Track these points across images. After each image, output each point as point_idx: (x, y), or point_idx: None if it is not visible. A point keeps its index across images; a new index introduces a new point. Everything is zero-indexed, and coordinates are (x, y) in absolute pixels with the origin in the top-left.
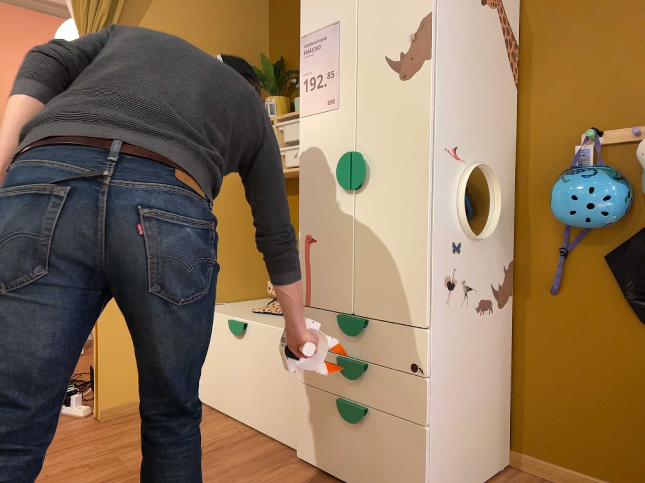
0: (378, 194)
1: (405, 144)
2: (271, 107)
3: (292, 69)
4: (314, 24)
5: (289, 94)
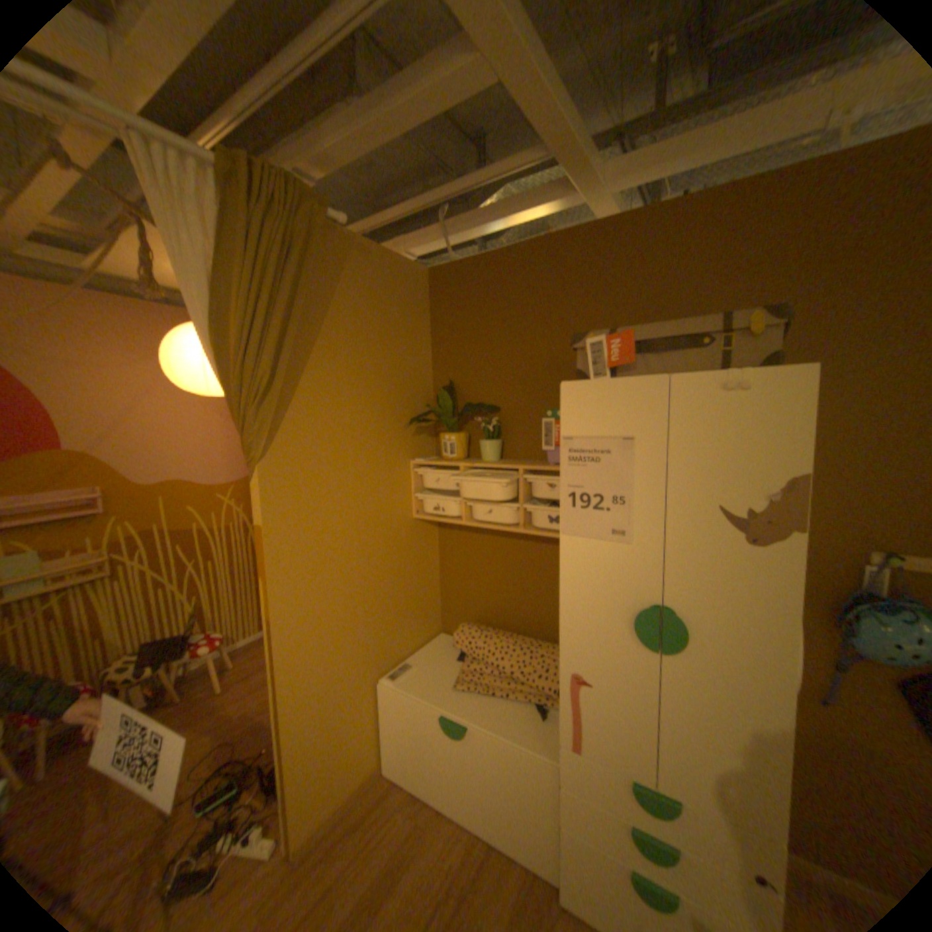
0: (704, 668)
1: (754, 625)
2: (451, 447)
3: (466, 396)
4: (585, 425)
5: (462, 423)
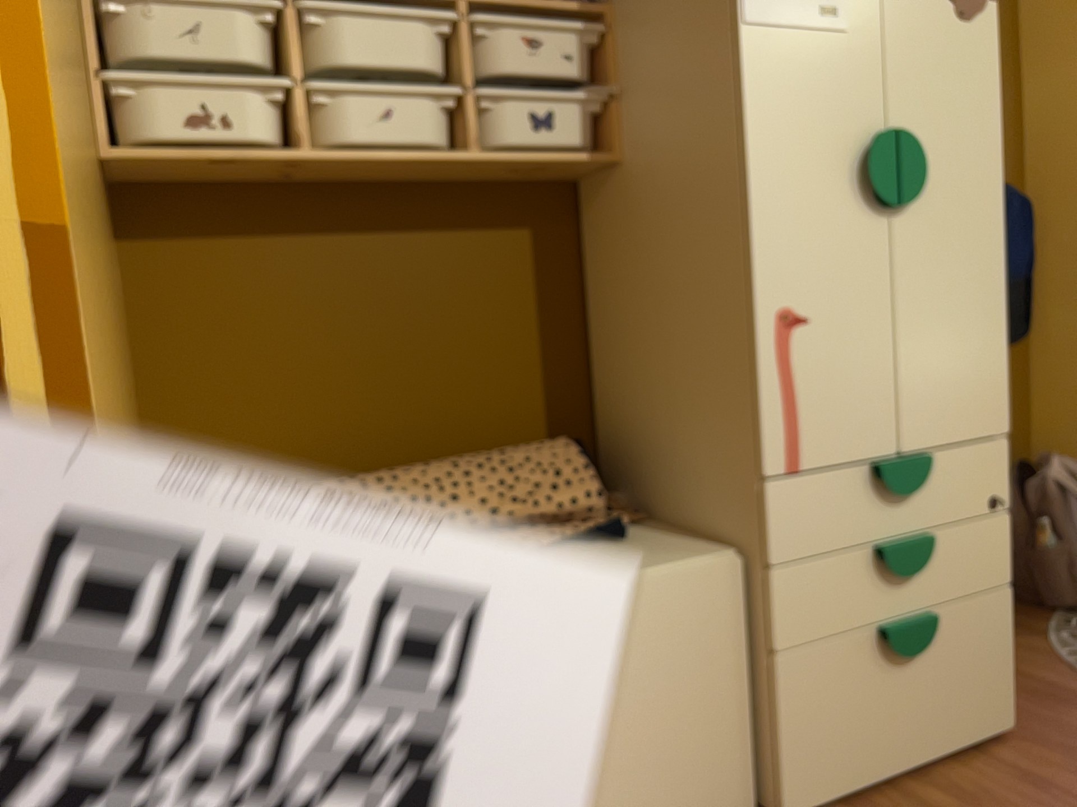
0: (933, 217)
1: (971, 132)
2: None
3: None
4: None
5: None
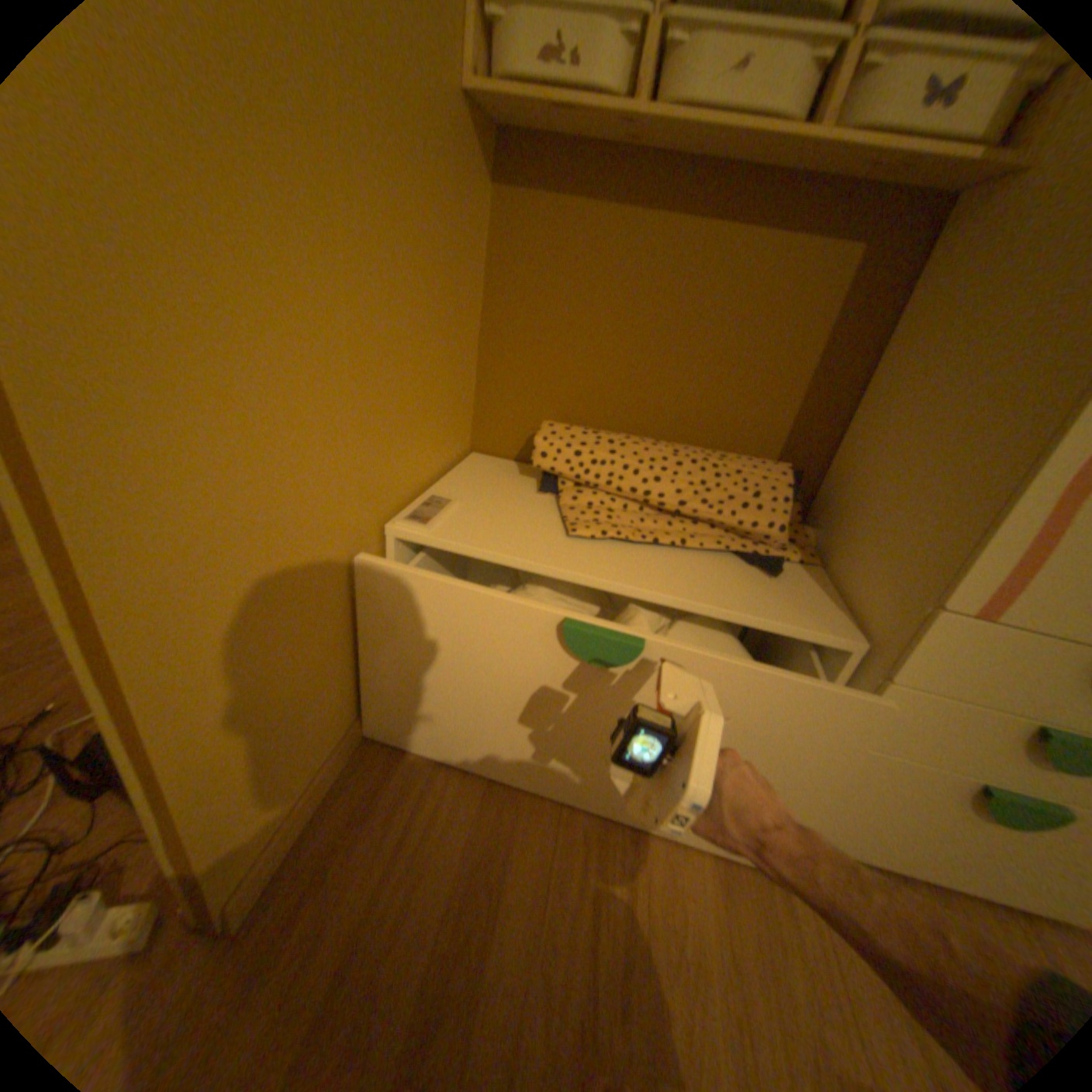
0: None
1: None
2: None
3: None
4: None
5: None
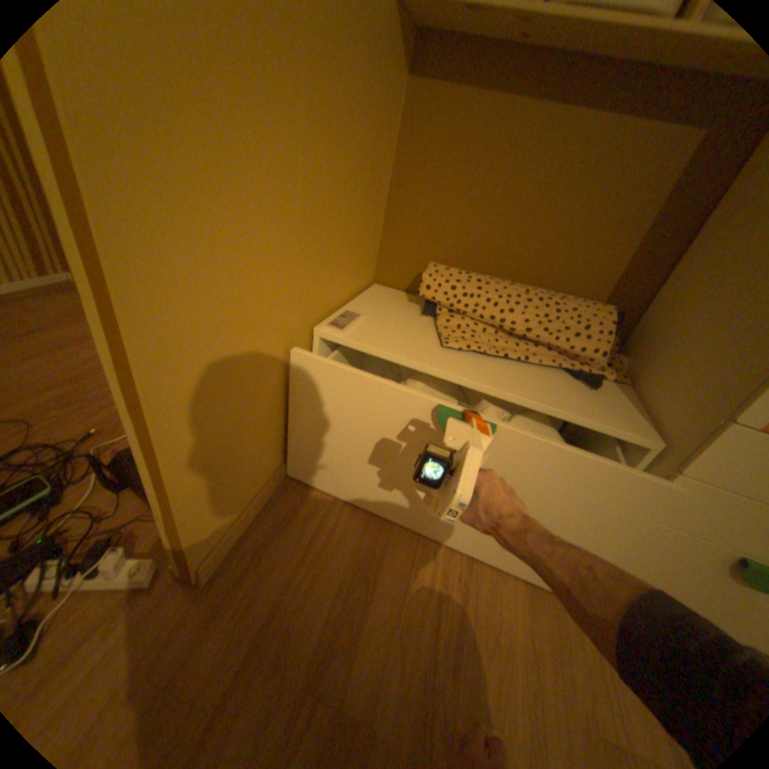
0: None
1: None
2: None
3: None
4: None
5: None
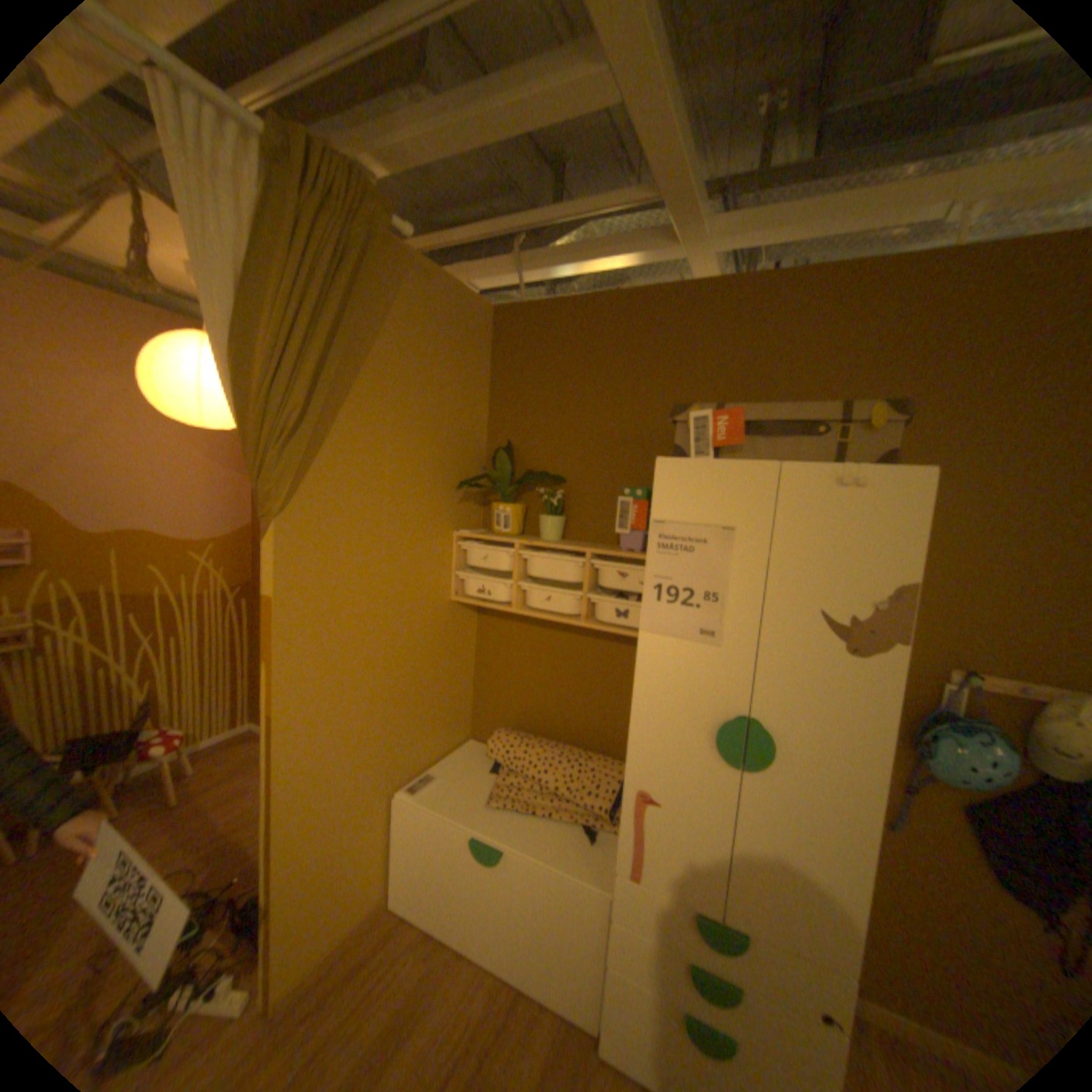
0: (788, 788)
1: (846, 742)
2: (506, 519)
3: (527, 462)
4: (681, 509)
5: (519, 493)
